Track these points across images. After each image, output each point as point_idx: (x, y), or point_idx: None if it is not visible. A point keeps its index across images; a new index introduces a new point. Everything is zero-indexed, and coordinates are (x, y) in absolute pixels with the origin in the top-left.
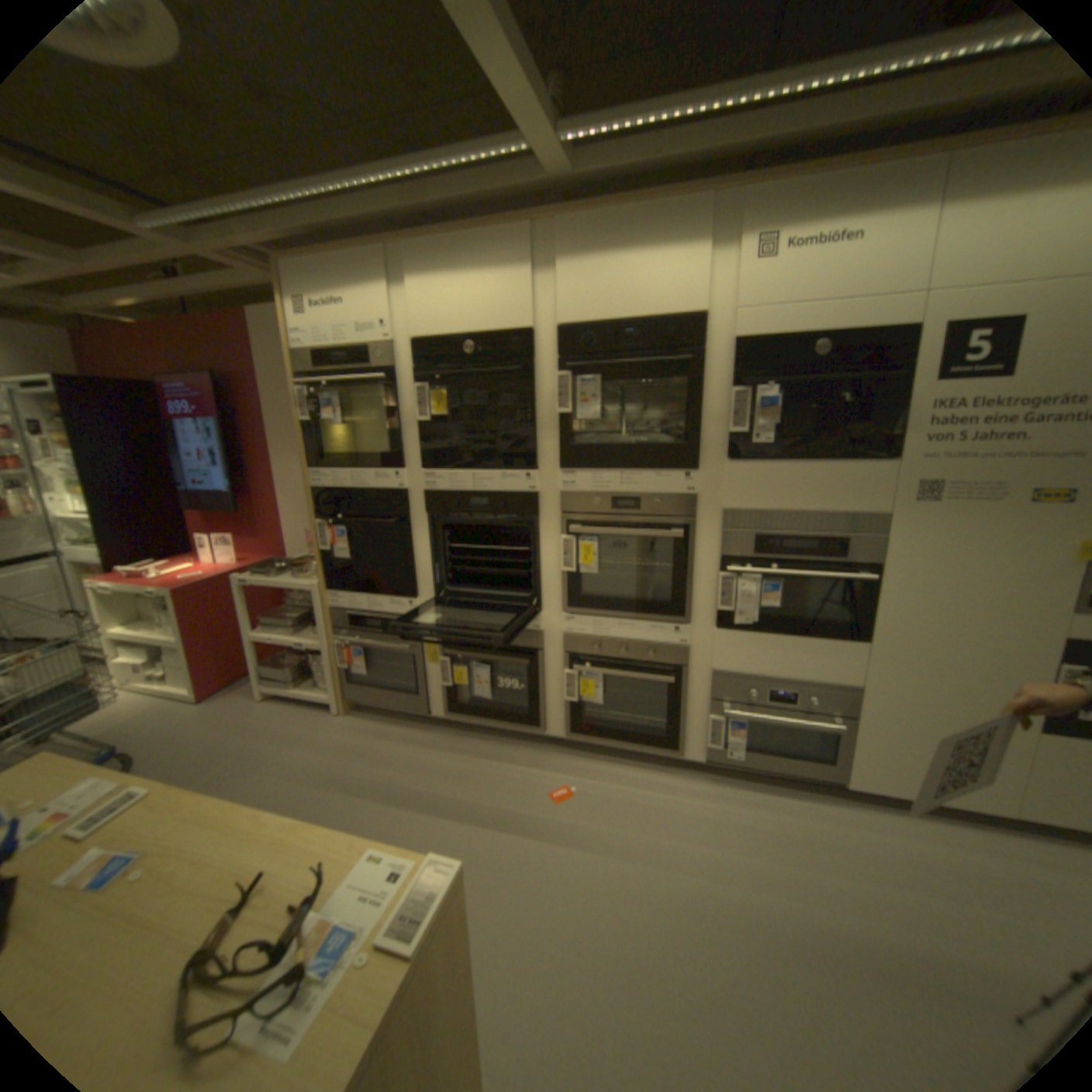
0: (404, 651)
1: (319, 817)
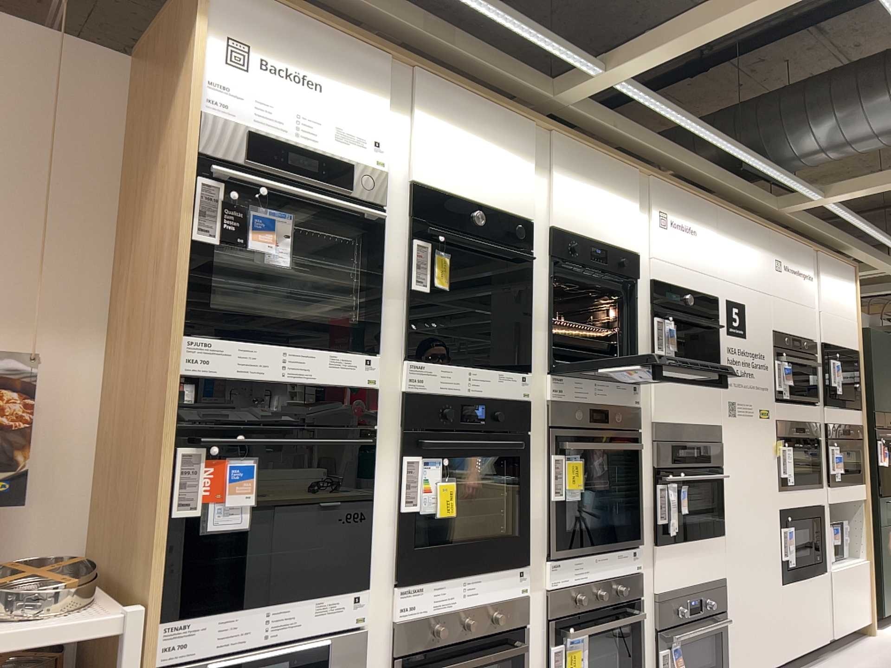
0: None
1: None
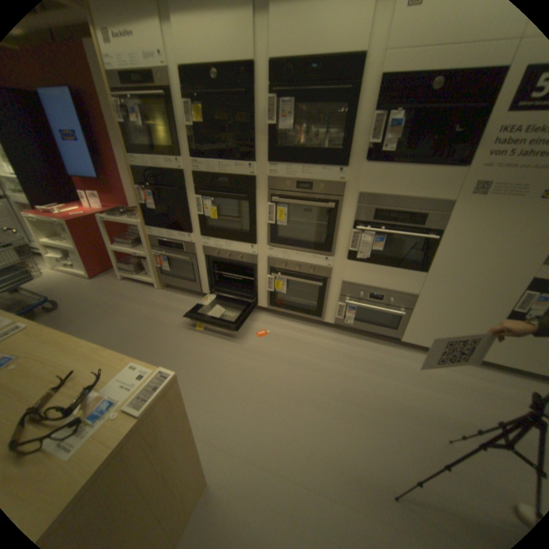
0: (187, 260)
1: (146, 336)
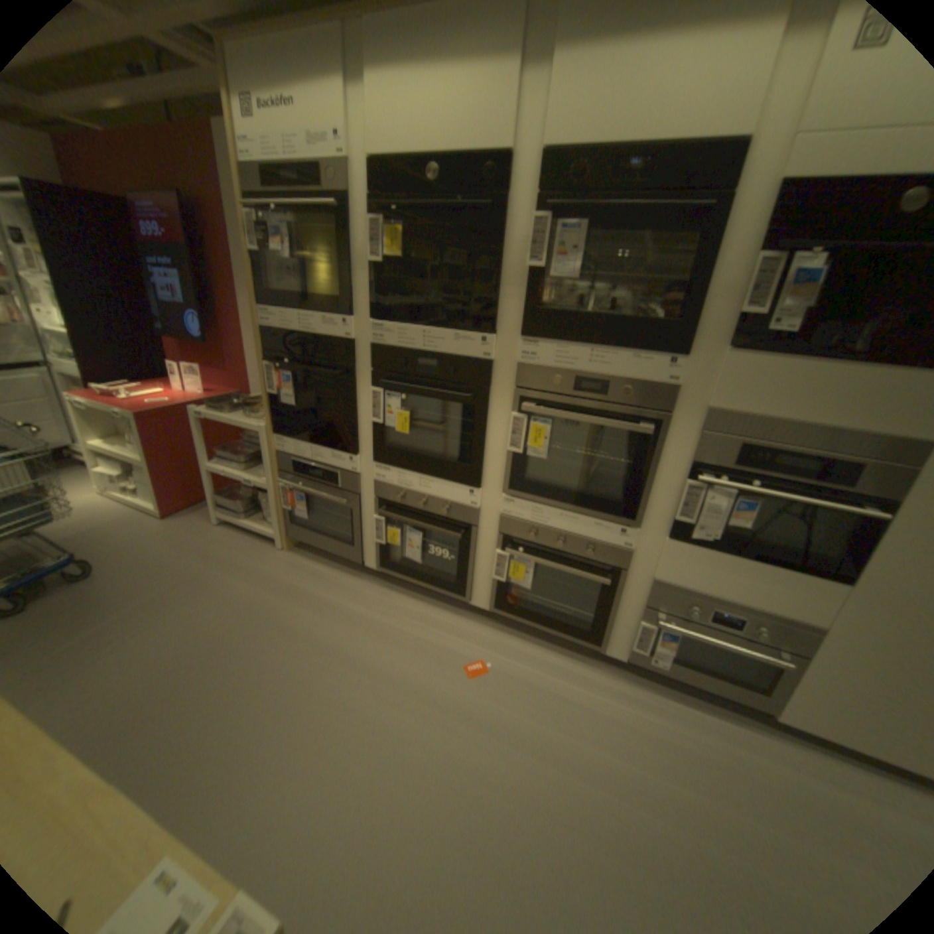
0: (343, 504)
1: (246, 651)
